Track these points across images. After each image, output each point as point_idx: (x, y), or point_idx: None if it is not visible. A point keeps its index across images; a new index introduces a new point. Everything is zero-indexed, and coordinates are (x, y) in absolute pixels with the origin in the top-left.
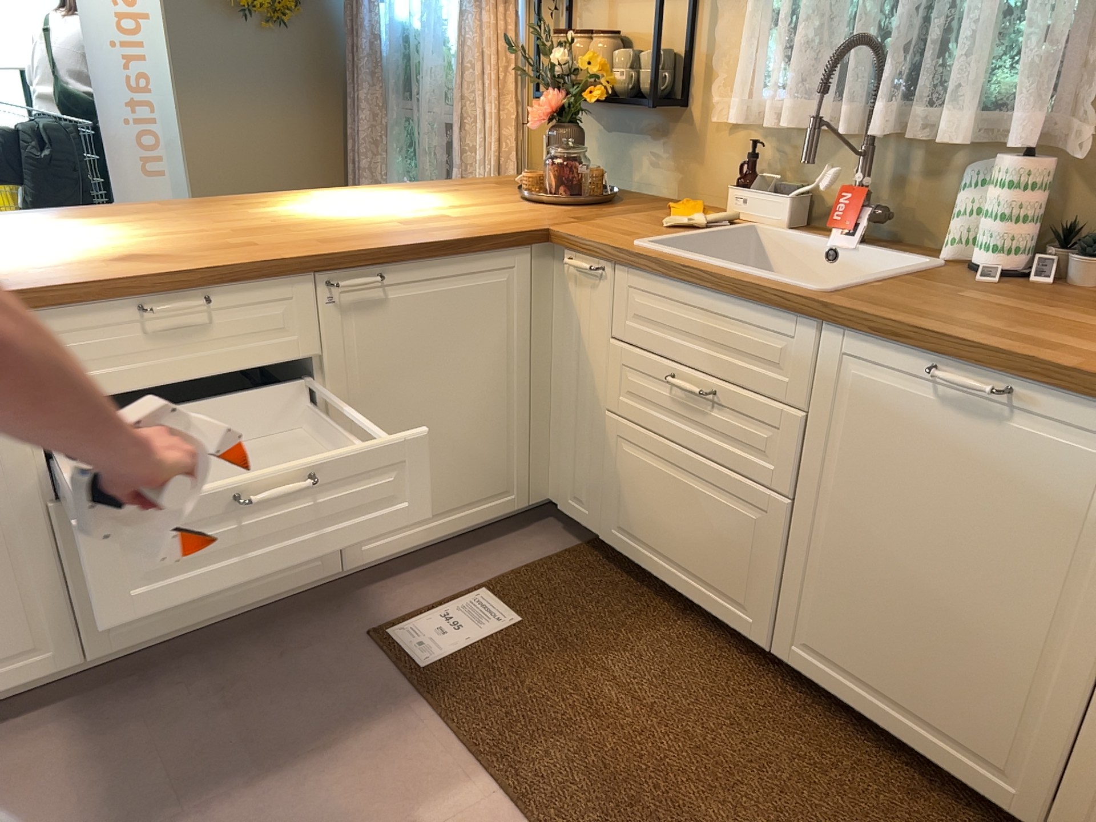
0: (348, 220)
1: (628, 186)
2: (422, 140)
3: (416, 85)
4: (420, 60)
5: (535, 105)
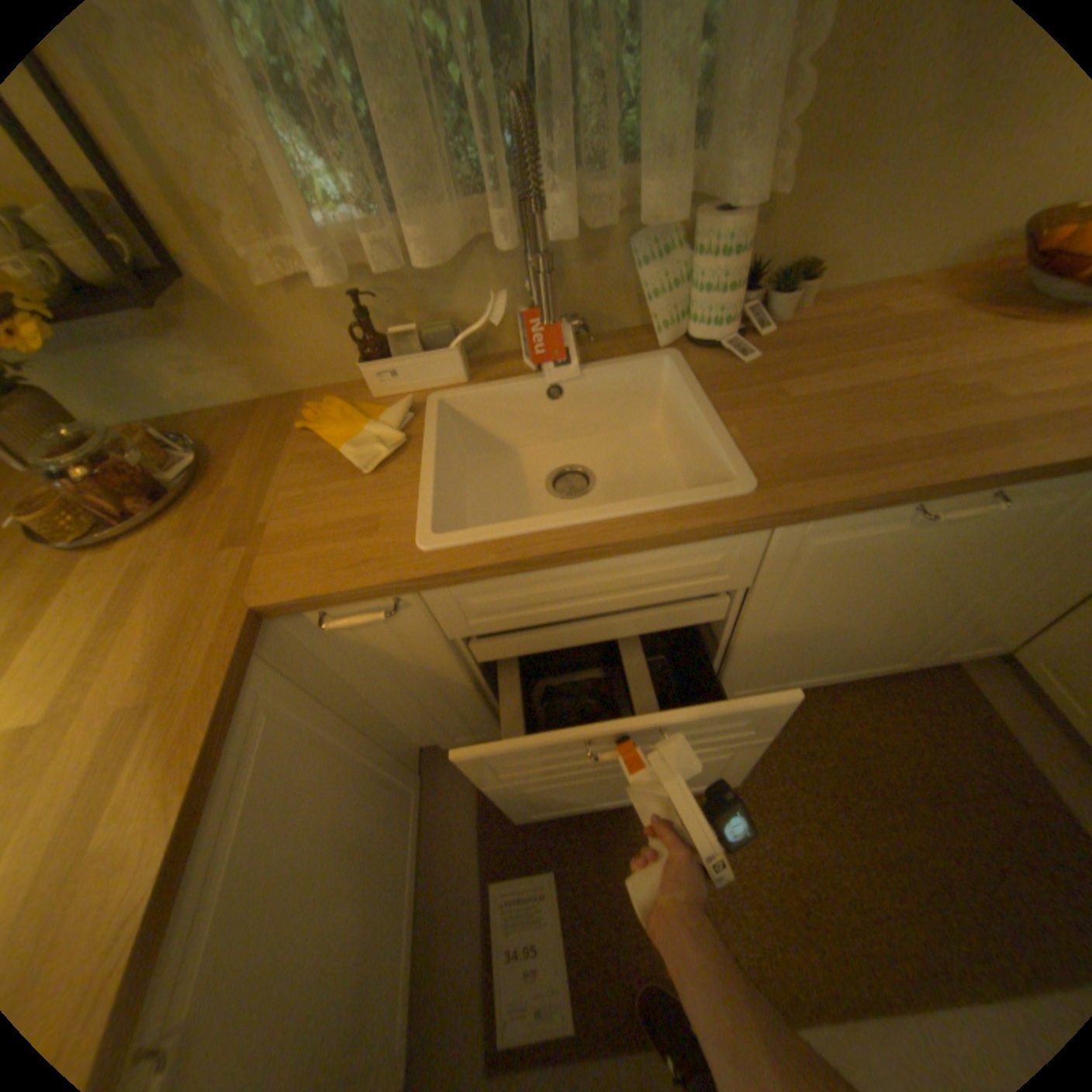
0: None
1: (164, 407)
2: None
3: None
4: None
5: None
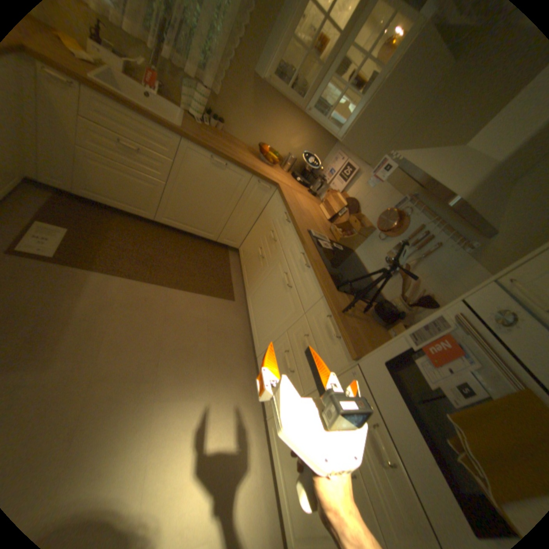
0: None
1: None
2: None
3: None
4: None
5: None
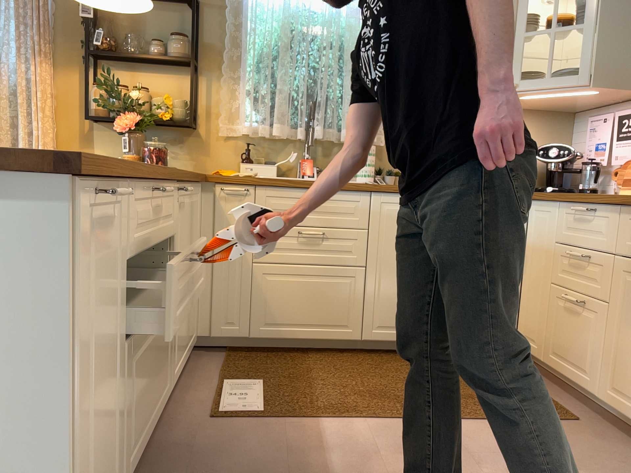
0: None
1: None
2: None
3: None
4: None
5: (119, 119)
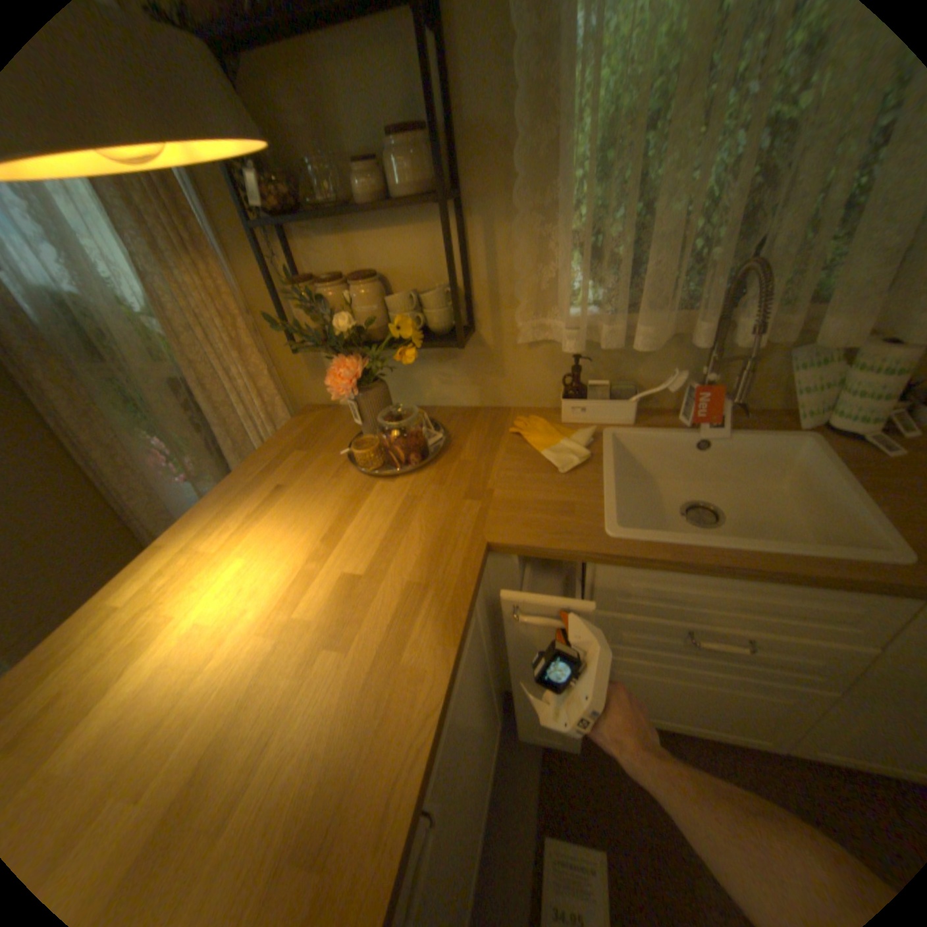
0: (246, 686)
1: (421, 401)
2: (148, 401)
3: (103, 348)
4: (94, 323)
5: (328, 372)
